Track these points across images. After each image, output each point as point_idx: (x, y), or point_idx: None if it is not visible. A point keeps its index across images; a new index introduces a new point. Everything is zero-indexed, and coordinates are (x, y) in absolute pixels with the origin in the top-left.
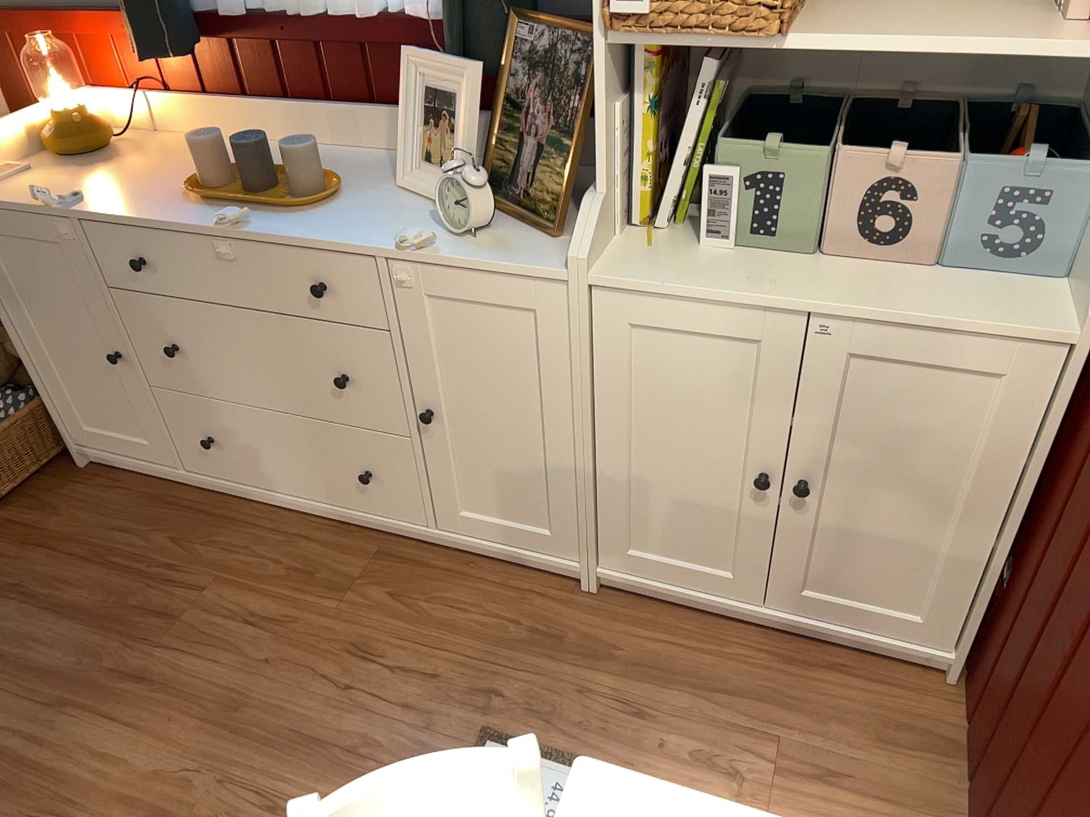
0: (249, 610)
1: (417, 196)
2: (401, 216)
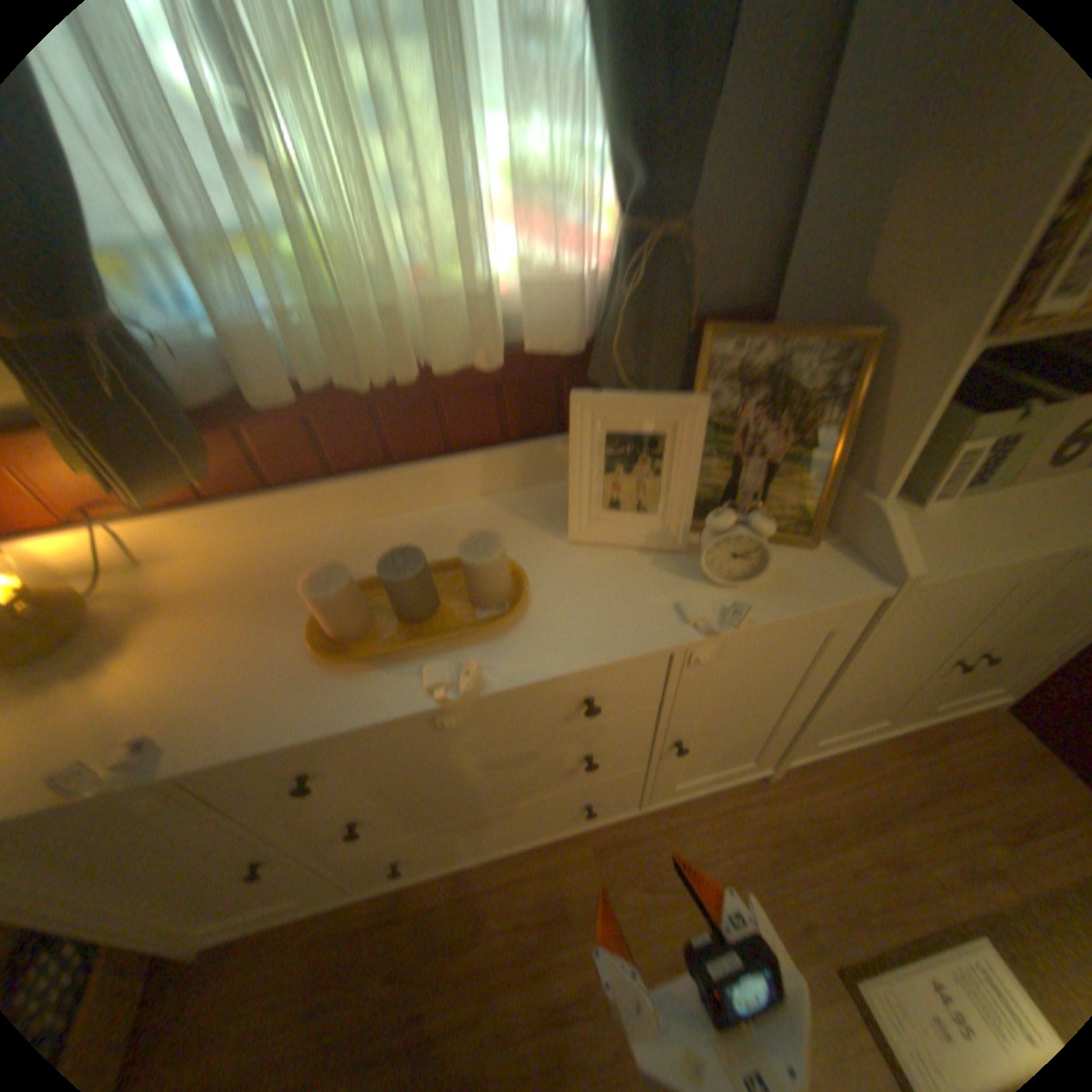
0: (543, 1017)
1: (598, 542)
2: (621, 578)
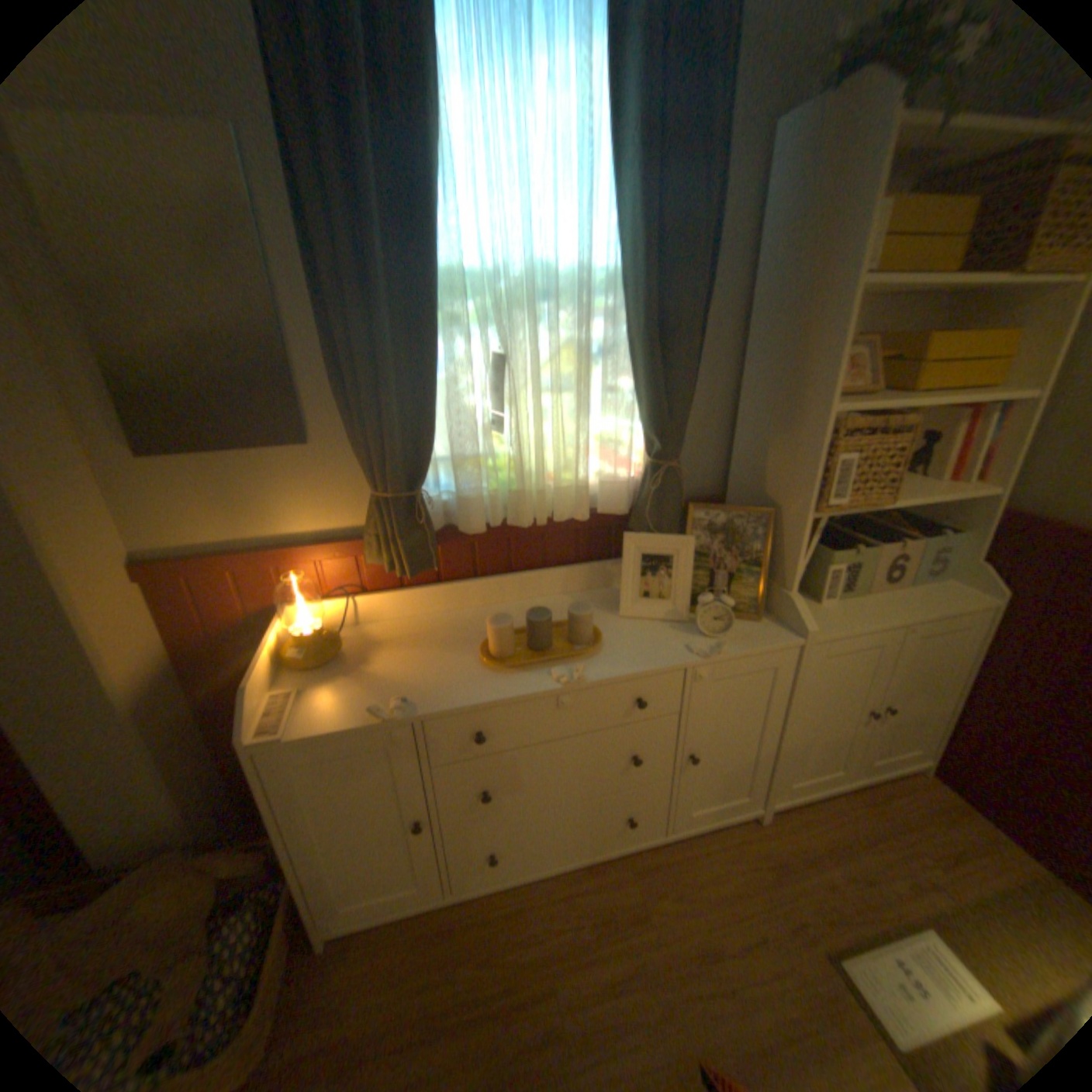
0: (605, 992)
1: (636, 618)
2: (652, 635)
